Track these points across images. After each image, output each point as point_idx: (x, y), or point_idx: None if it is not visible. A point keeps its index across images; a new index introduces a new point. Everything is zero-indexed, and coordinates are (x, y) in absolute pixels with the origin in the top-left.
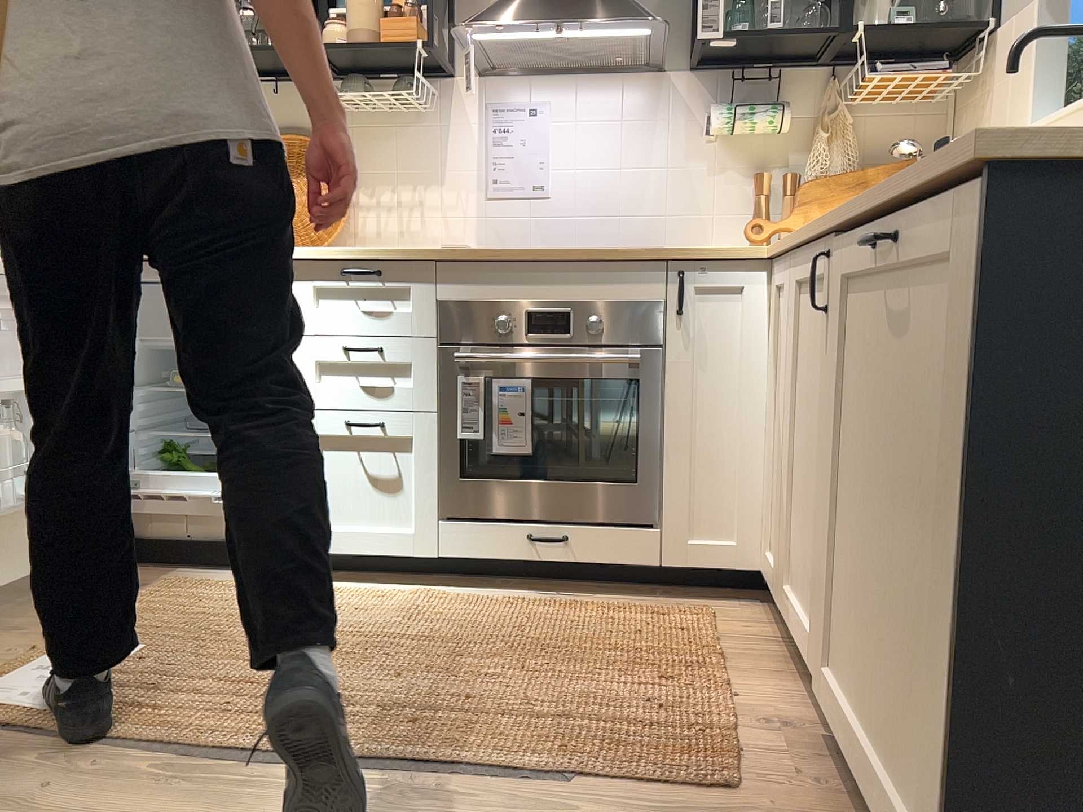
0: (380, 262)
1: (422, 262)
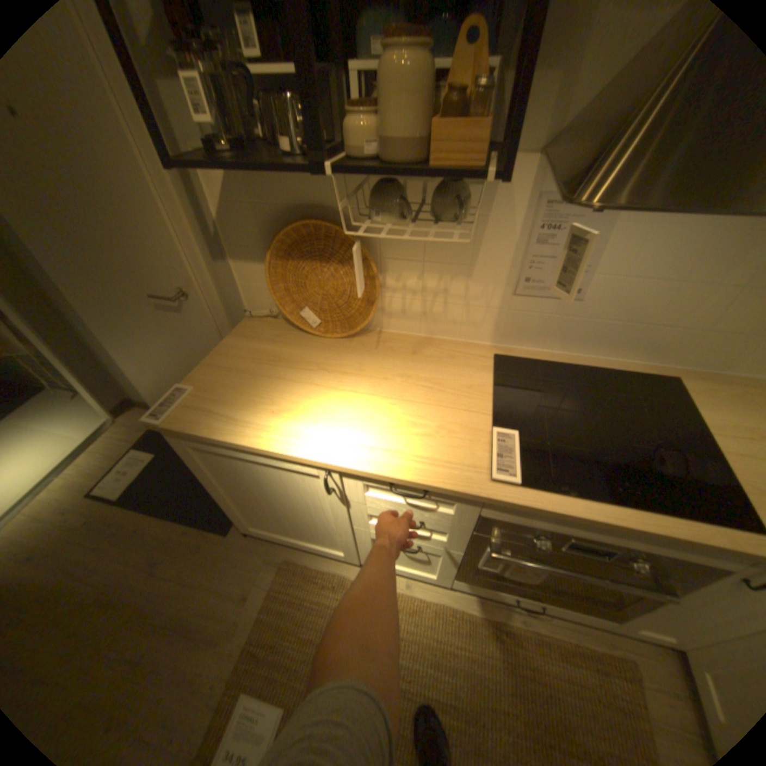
0: (431, 487)
1: (473, 496)
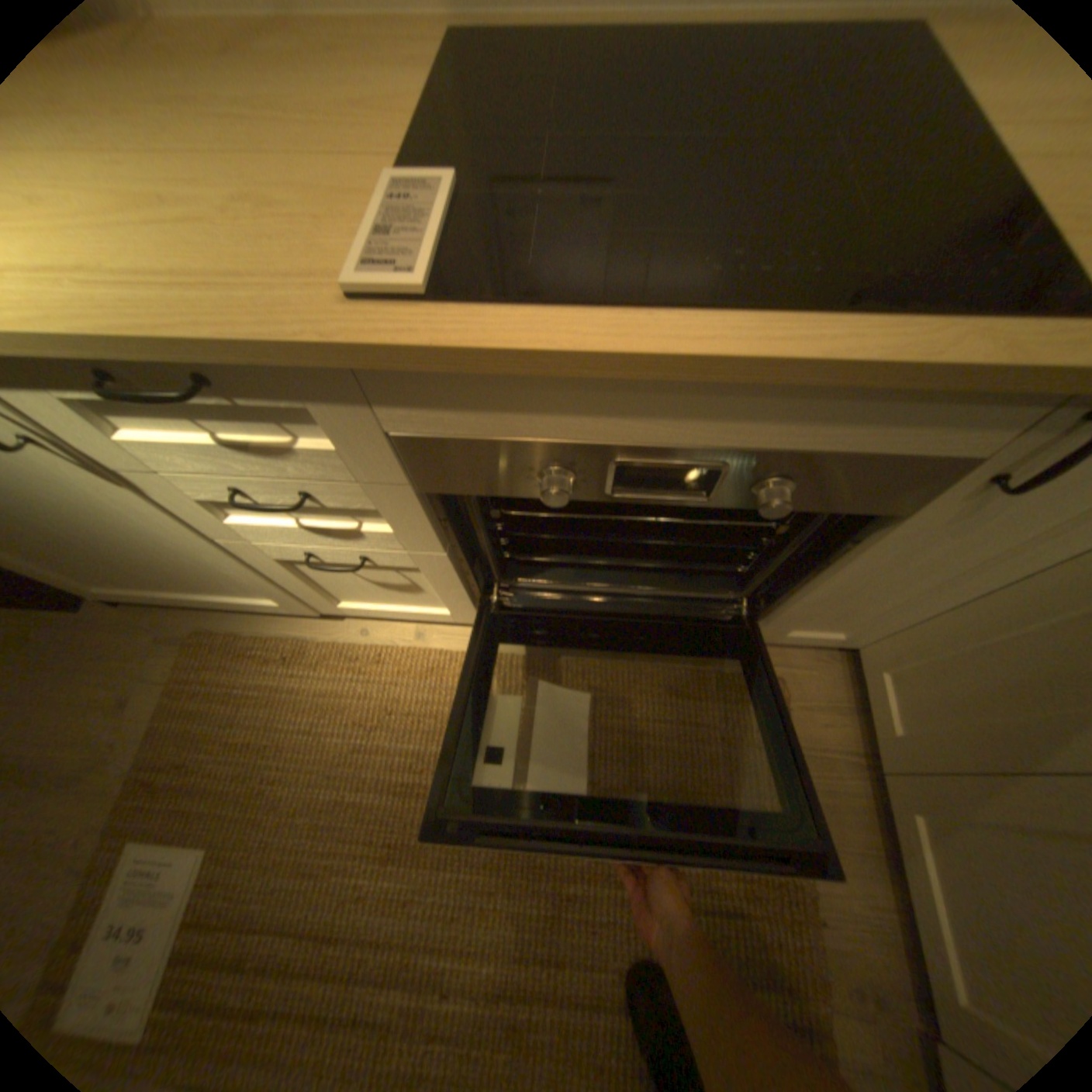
0: (186, 358)
1: (307, 362)
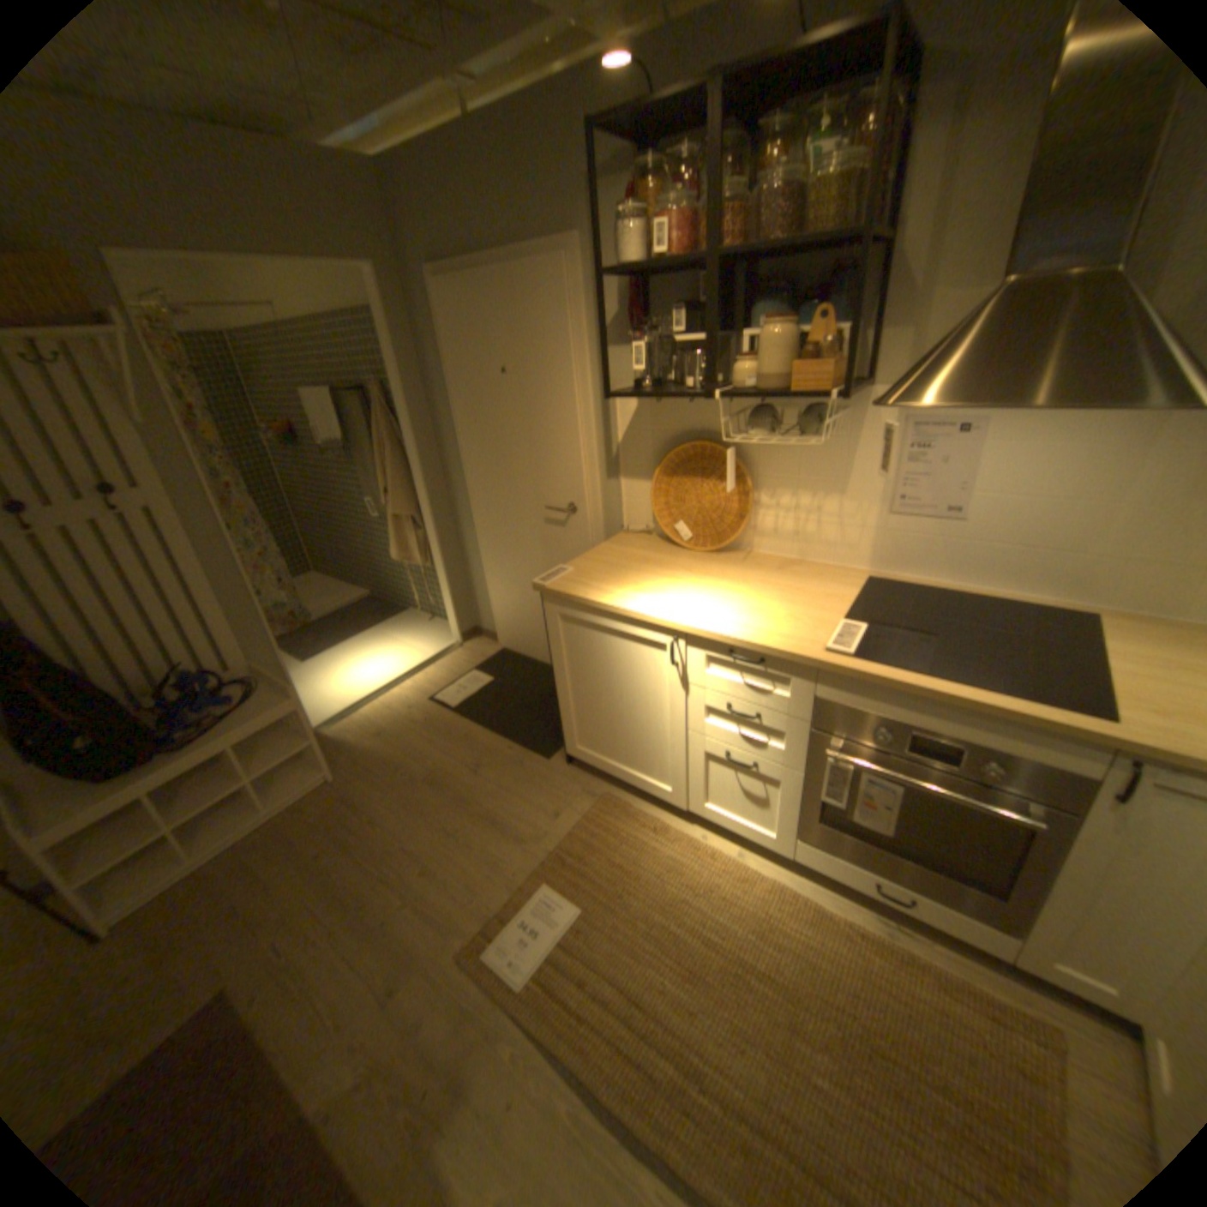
0: (765, 653)
1: (805, 664)
